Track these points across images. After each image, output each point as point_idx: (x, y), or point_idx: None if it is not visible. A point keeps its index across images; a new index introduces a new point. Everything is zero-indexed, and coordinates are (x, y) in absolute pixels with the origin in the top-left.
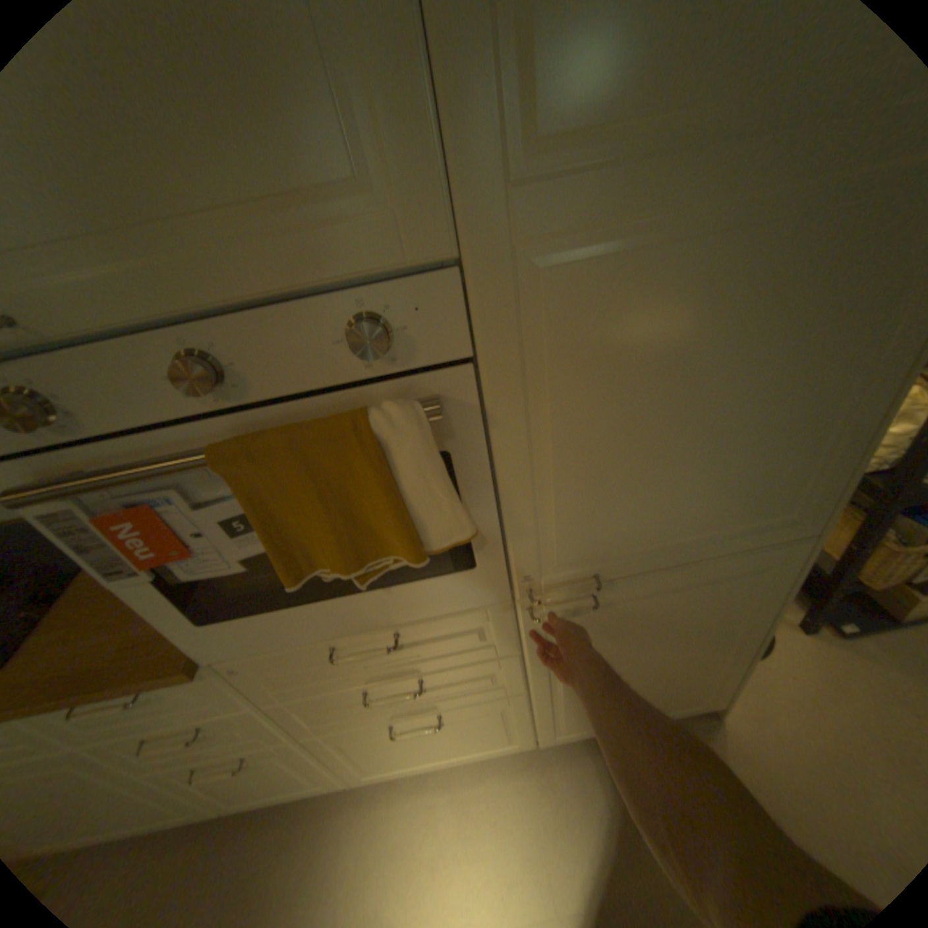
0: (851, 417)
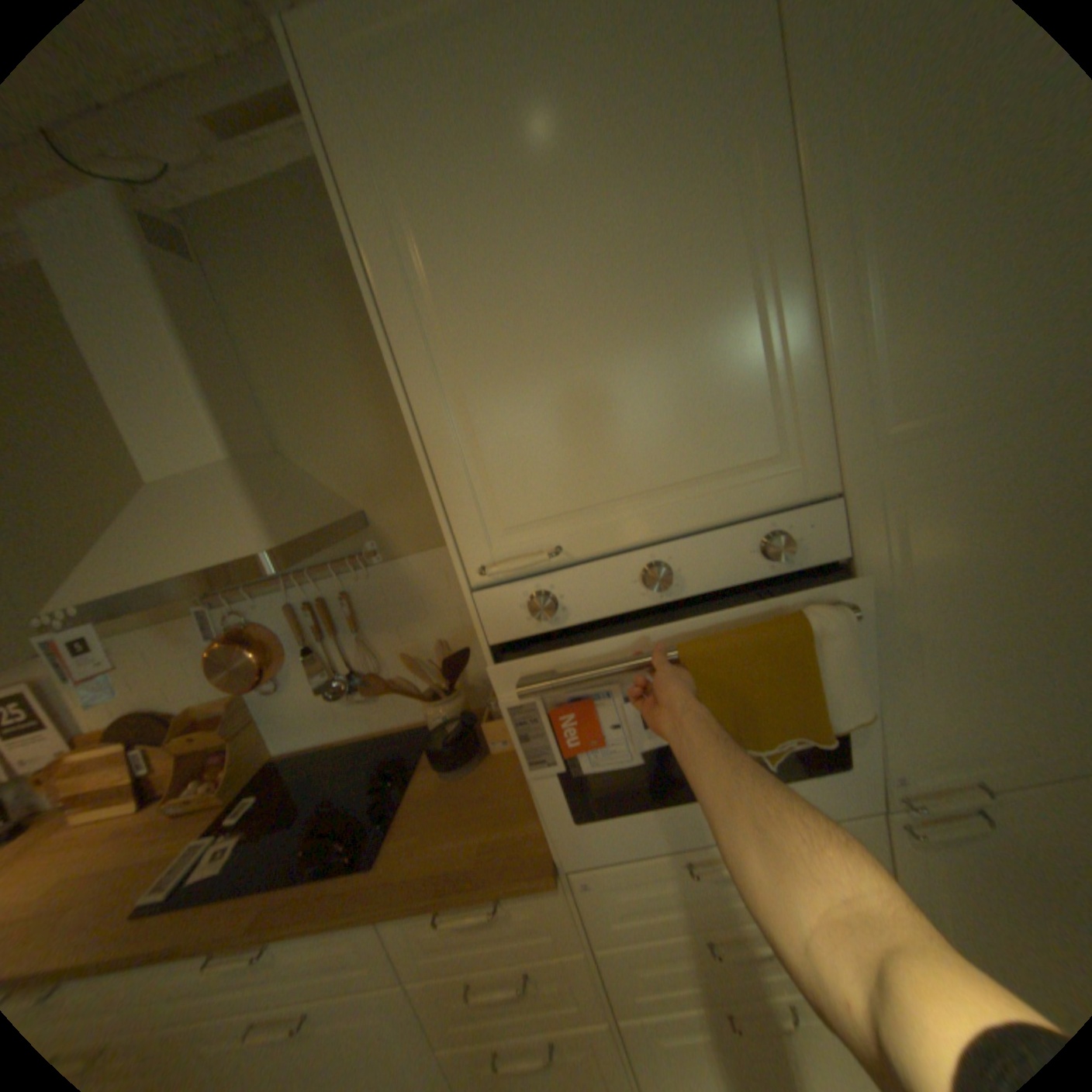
0: None
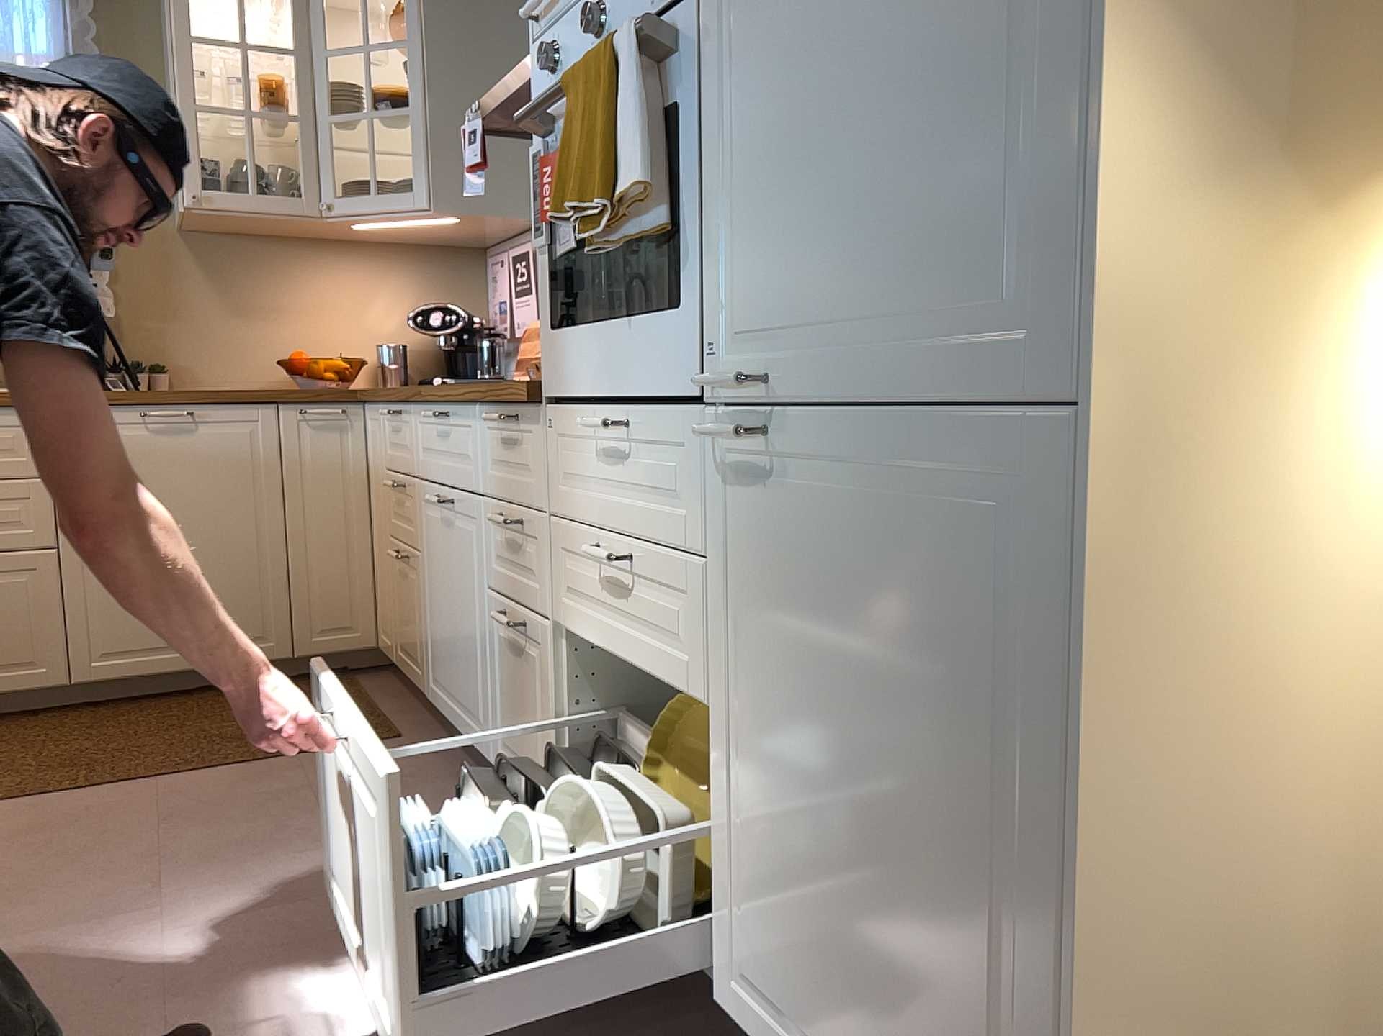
0: (1057, 31)
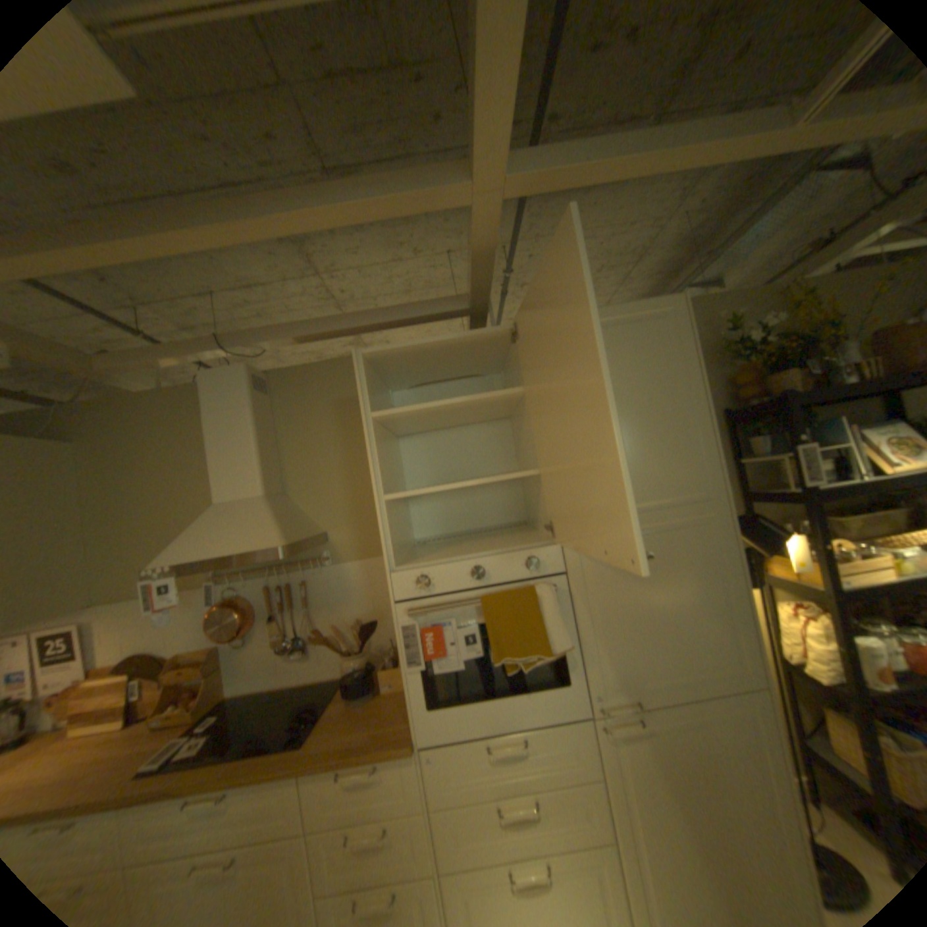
0: (733, 608)
